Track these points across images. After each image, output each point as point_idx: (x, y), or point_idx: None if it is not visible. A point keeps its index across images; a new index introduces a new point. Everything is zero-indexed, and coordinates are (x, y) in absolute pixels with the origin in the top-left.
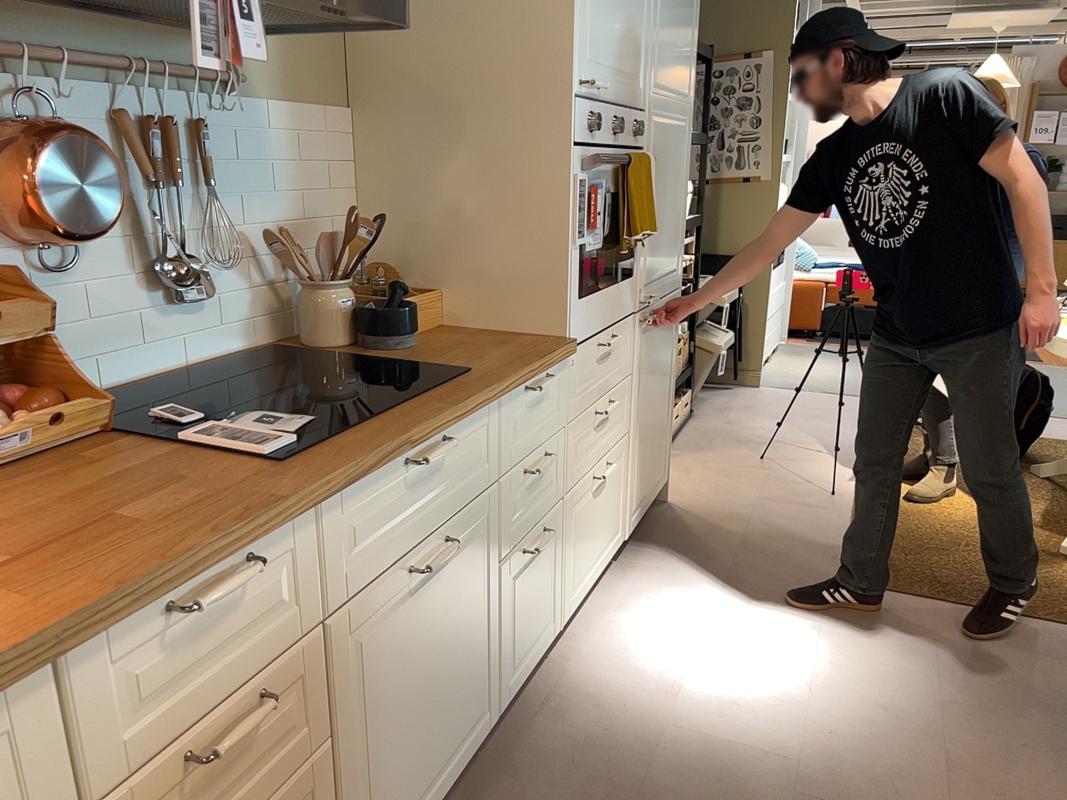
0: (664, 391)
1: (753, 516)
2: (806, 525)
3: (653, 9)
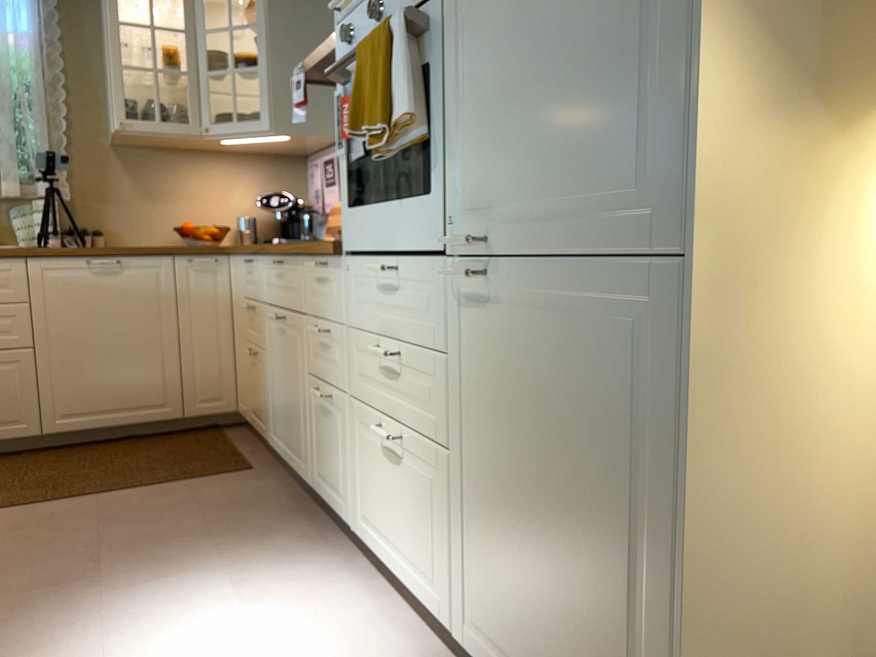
0: (600, 521)
1: None
2: None
3: None
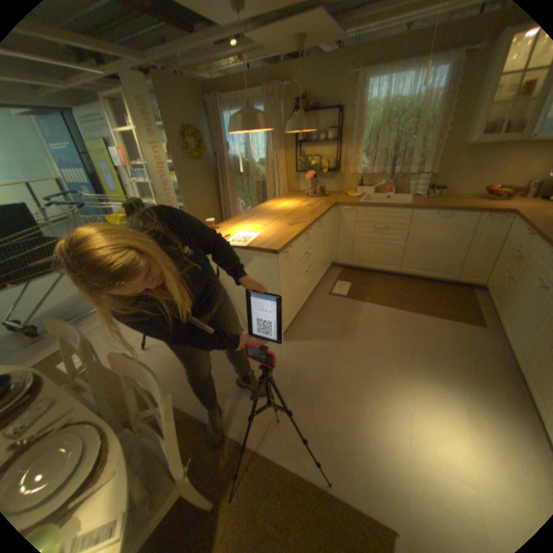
0: None
1: None
2: None
3: None
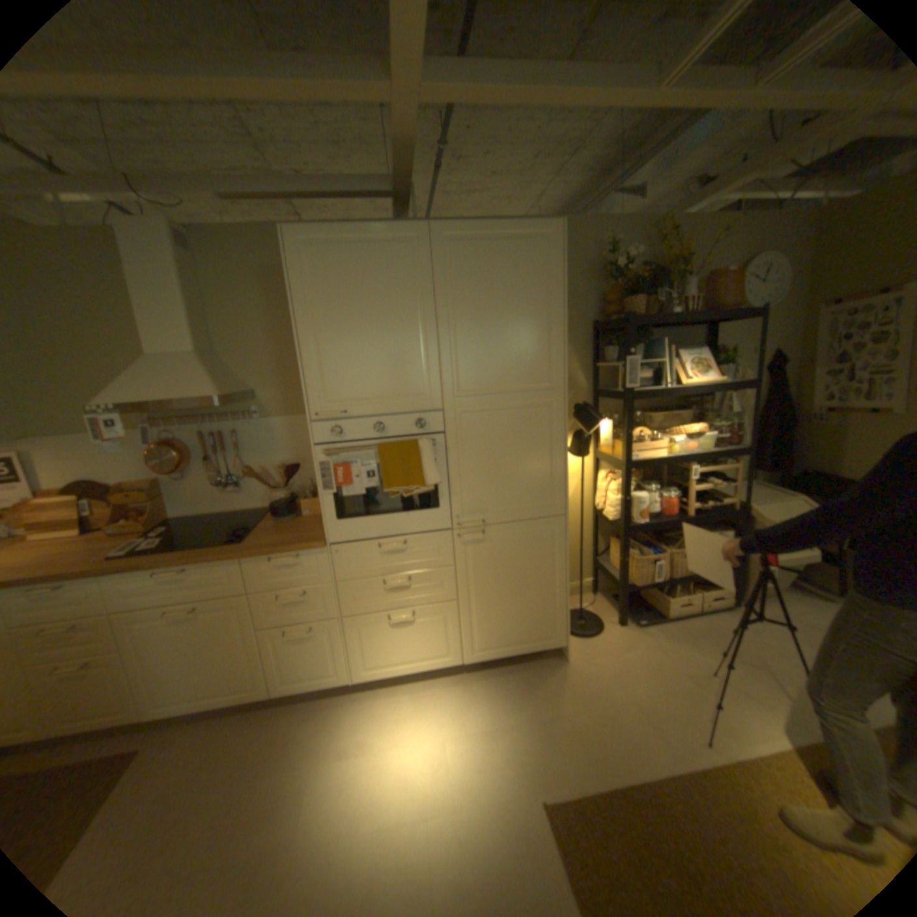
0: (536, 584)
1: (600, 712)
2: (623, 751)
3: (438, 348)
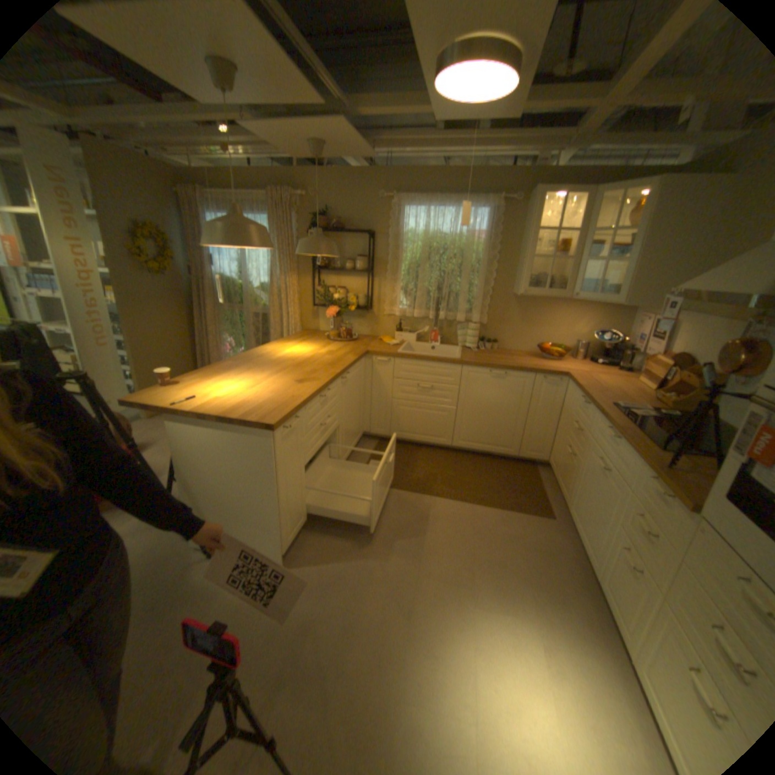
0: None
1: None
2: None
3: None
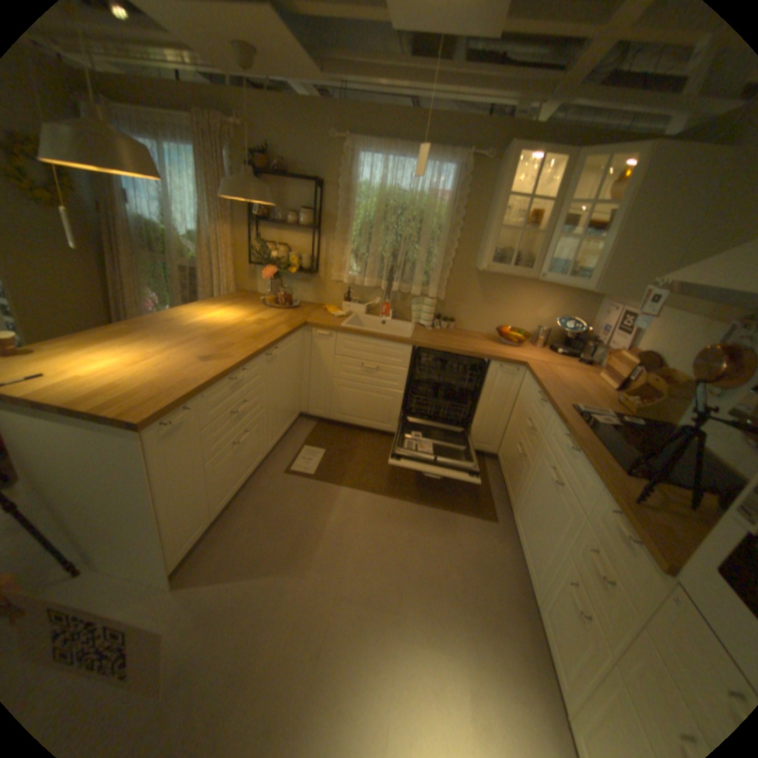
0: None
1: None
2: None
3: None
